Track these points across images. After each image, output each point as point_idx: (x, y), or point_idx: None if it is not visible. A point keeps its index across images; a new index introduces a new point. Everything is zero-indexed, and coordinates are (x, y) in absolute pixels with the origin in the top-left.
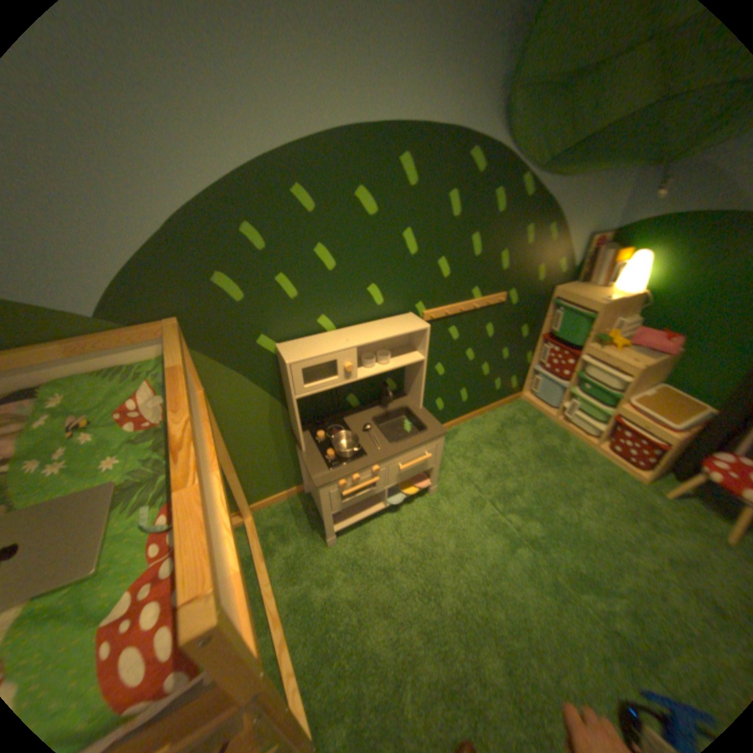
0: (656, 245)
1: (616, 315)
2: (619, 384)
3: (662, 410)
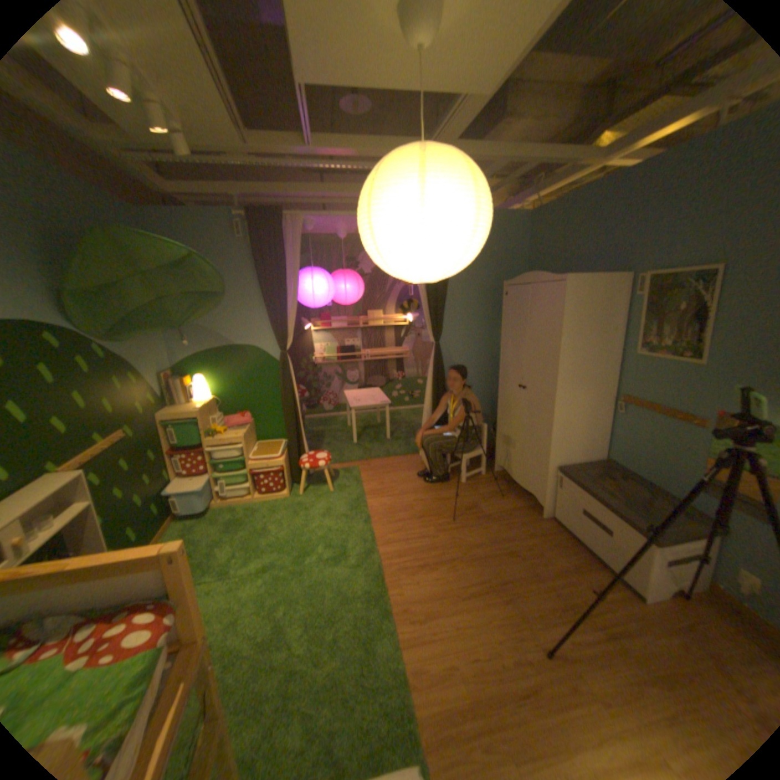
0: (201, 371)
1: (207, 416)
2: (237, 452)
3: (266, 453)
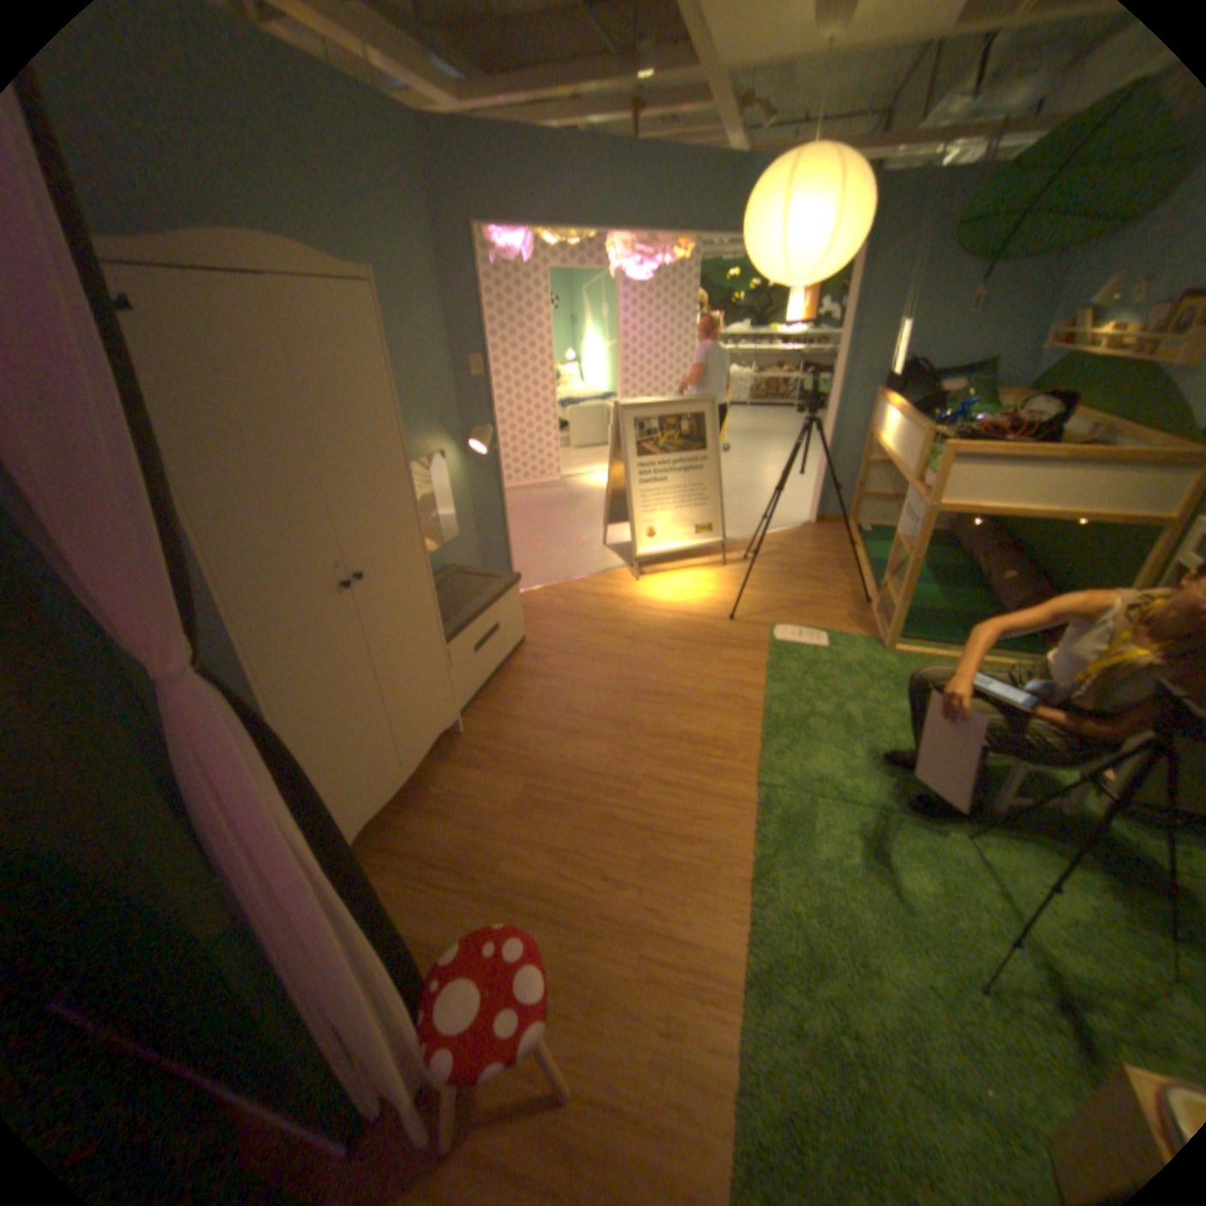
0: None
1: None
2: None
3: None
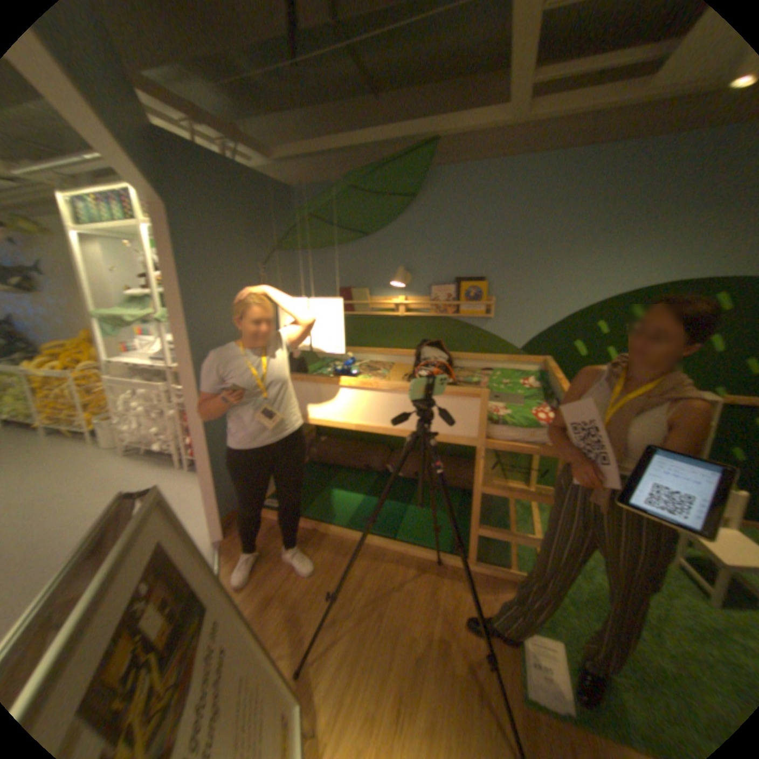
0: None
1: None
2: None
3: None
